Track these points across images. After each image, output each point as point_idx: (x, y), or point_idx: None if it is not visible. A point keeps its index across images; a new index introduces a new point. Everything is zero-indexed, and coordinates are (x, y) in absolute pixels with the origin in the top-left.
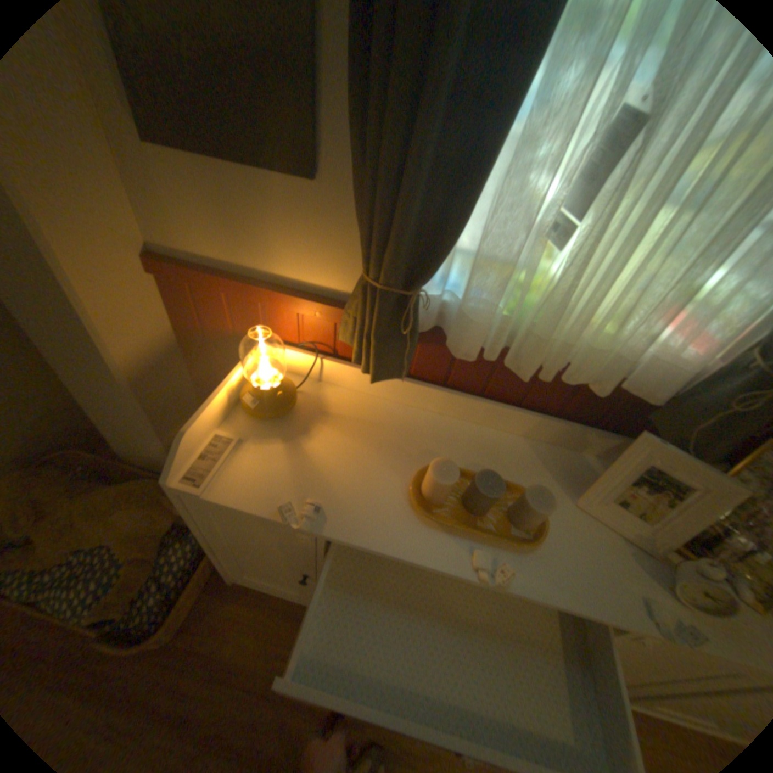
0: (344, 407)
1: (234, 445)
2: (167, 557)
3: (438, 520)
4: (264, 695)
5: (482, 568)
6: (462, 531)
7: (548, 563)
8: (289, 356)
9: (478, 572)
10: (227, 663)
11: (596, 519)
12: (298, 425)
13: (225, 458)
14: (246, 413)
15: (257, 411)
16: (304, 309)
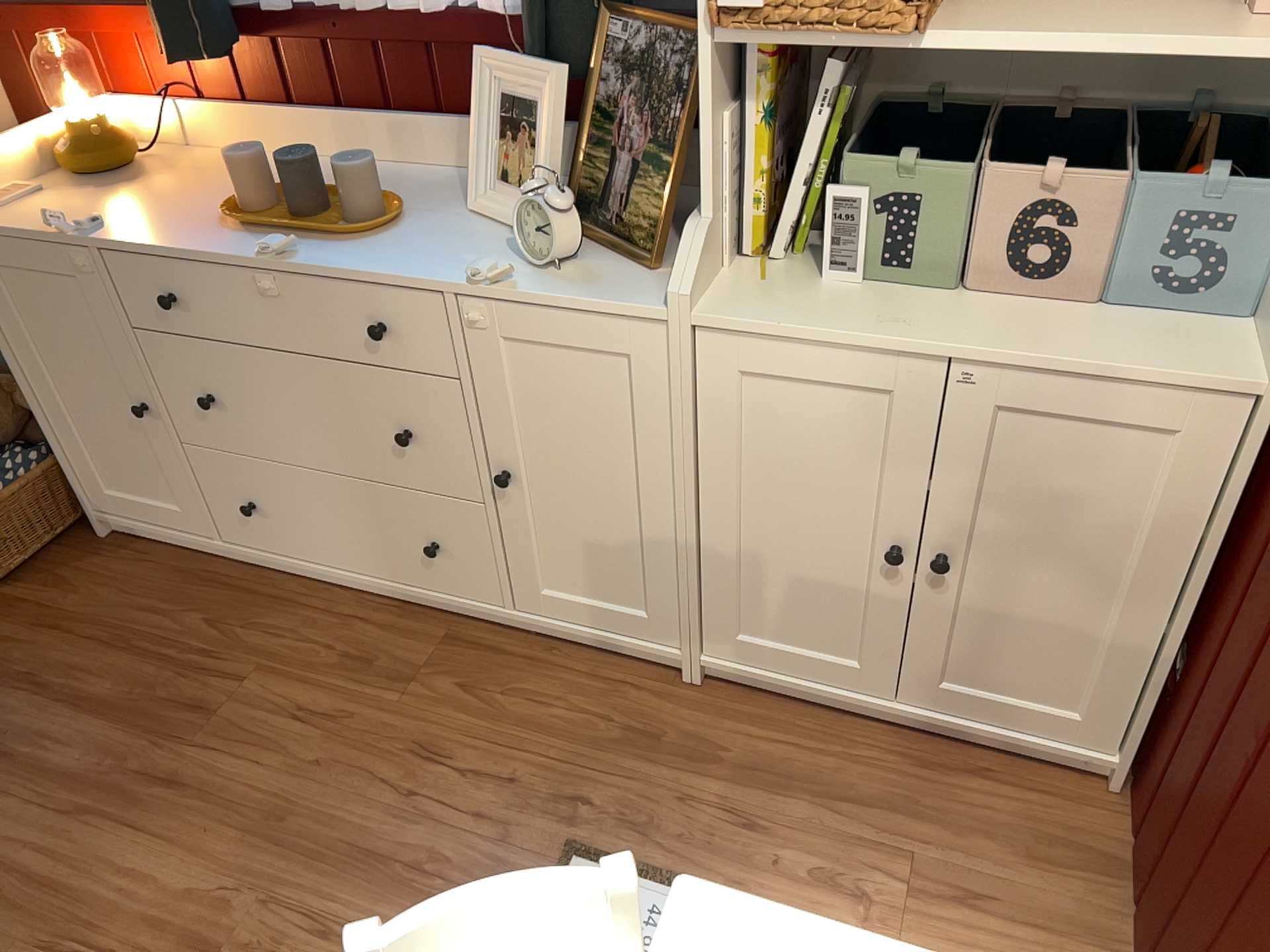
0: (204, 163)
1: (32, 191)
2: (4, 460)
3: (246, 225)
4: (111, 641)
5: (264, 244)
6: (264, 223)
7: (369, 246)
8: (137, 108)
9: (261, 252)
10: (71, 610)
11: (488, 217)
12: (127, 178)
13: (15, 198)
14: (57, 162)
15: (70, 157)
16: (132, 23)
